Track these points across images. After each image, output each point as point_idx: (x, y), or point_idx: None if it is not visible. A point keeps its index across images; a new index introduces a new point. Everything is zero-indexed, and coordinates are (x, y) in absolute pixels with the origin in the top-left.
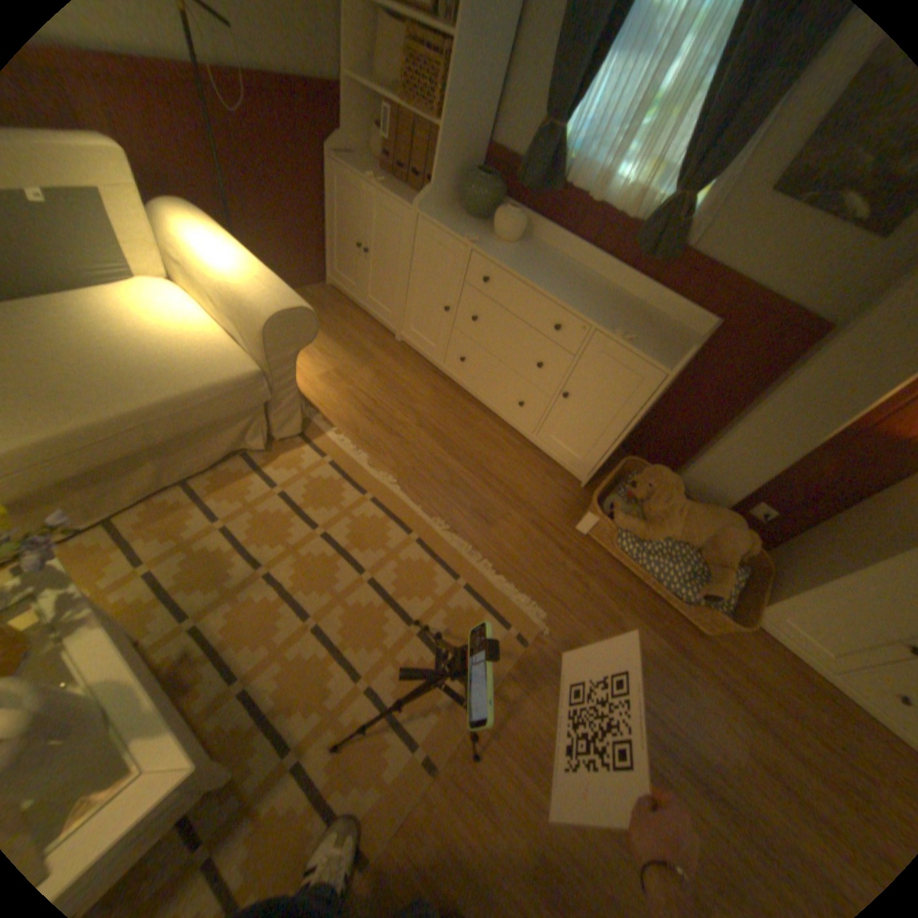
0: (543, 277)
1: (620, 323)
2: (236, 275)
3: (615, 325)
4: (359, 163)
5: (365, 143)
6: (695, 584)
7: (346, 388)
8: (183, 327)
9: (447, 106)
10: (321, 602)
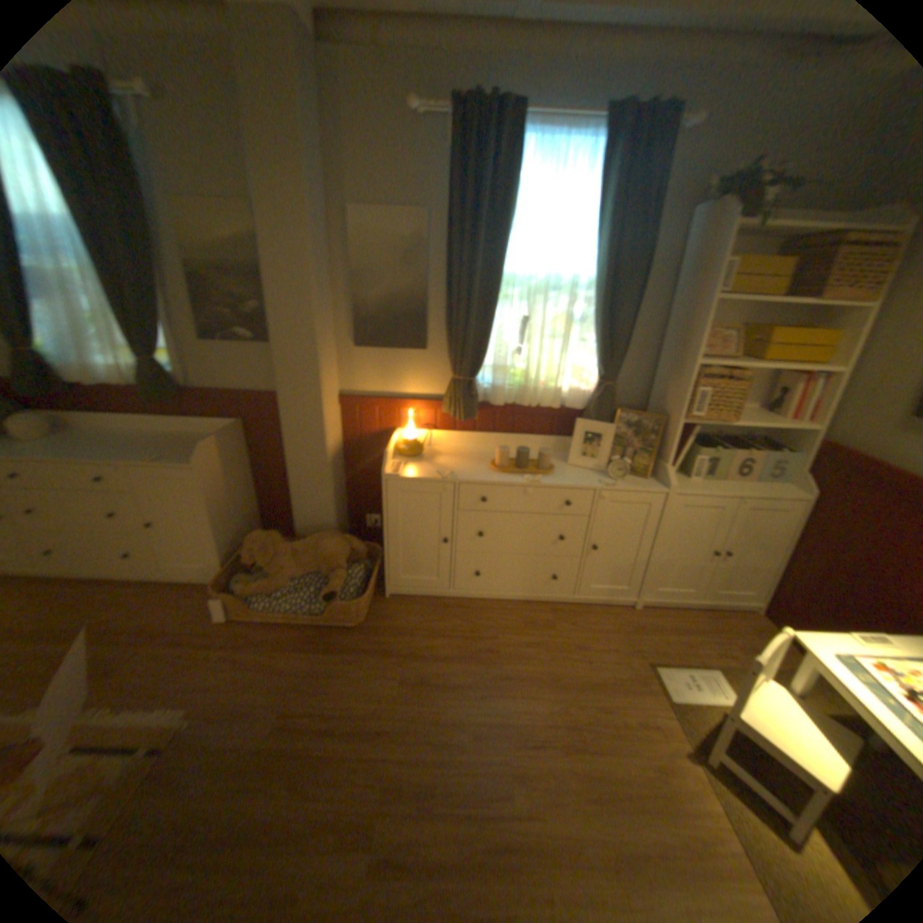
0: (68, 452)
1: (150, 454)
2: None
3: (142, 457)
4: None
5: None
6: (318, 597)
7: None
8: None
9: None
10: None
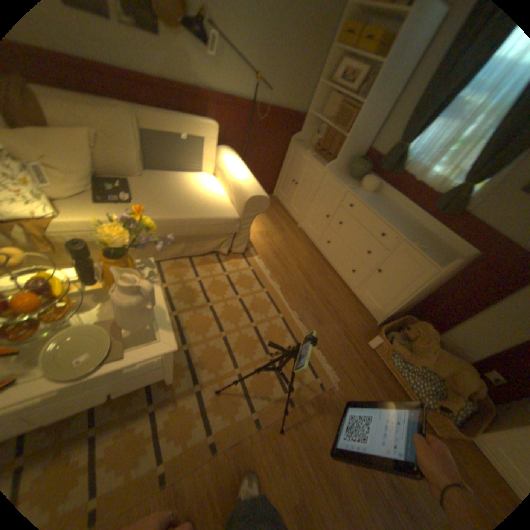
0: (381, 210)
1: (418, 240)
2: (242, 179)
3: (415, 240)
4: (304, 147)
5: (309, 140)
6: (435, 399)
7: (268, 241)
8: (214, 195)
9: (352, 129)
10: (230, 328)
